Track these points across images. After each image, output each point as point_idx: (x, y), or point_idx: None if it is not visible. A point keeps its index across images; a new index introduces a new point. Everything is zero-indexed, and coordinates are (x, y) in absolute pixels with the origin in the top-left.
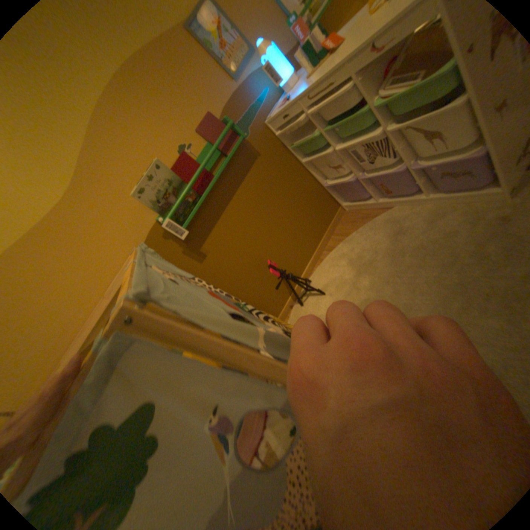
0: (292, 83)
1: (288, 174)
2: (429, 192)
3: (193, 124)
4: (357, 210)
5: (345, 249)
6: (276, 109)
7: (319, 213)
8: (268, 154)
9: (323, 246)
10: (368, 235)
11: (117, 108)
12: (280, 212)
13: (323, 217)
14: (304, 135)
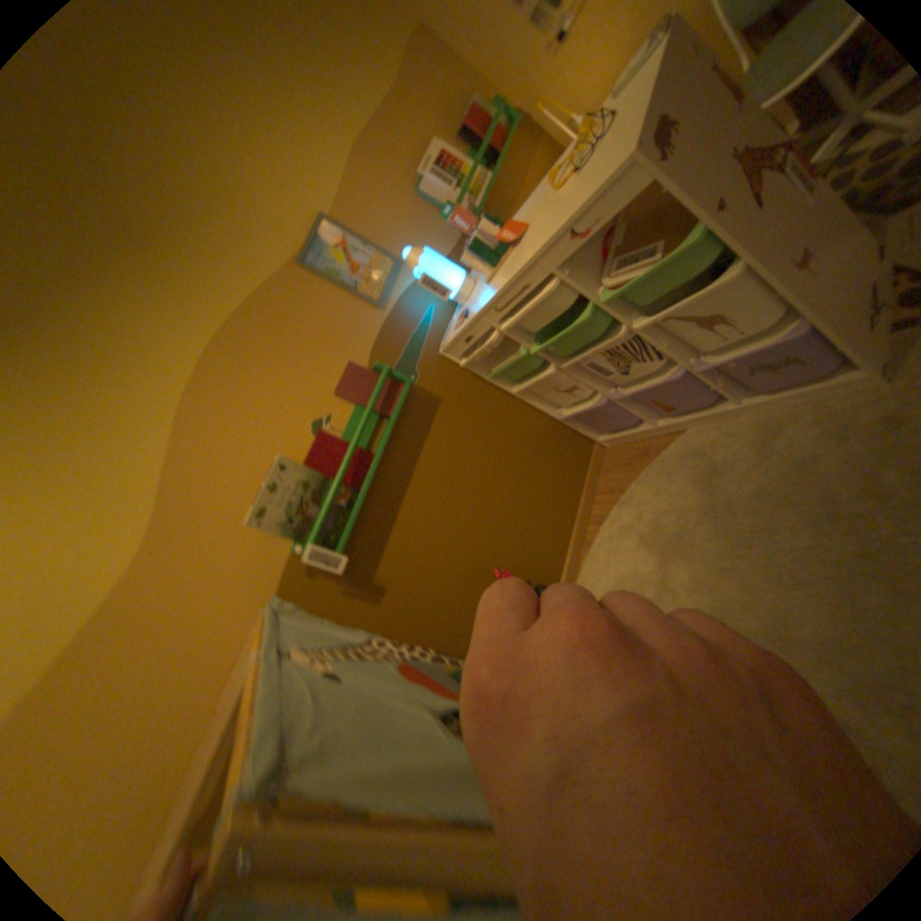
0: (468, 290)
1: (495, 416)
2: (739, 397)
3: (330, 384)
4: (627, 444)
5: (626, 518)
6: (452, 330)
7: (563, 464)
8: (455, 395)
9: (586, 517)
10: (658, 486)
11: (213, 393)
12: (497, 479)
13: (572, 469)
14: (505, 355)
